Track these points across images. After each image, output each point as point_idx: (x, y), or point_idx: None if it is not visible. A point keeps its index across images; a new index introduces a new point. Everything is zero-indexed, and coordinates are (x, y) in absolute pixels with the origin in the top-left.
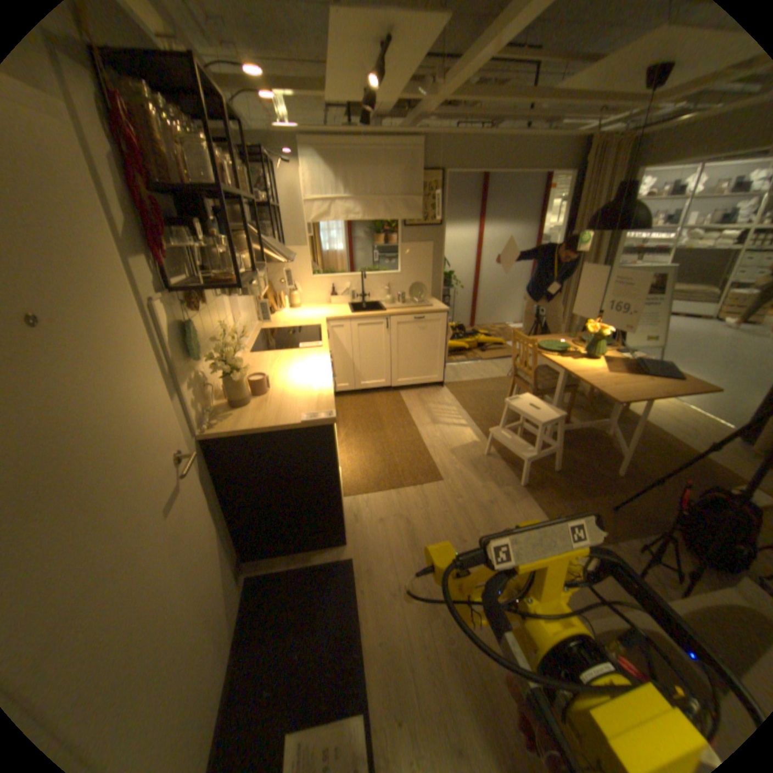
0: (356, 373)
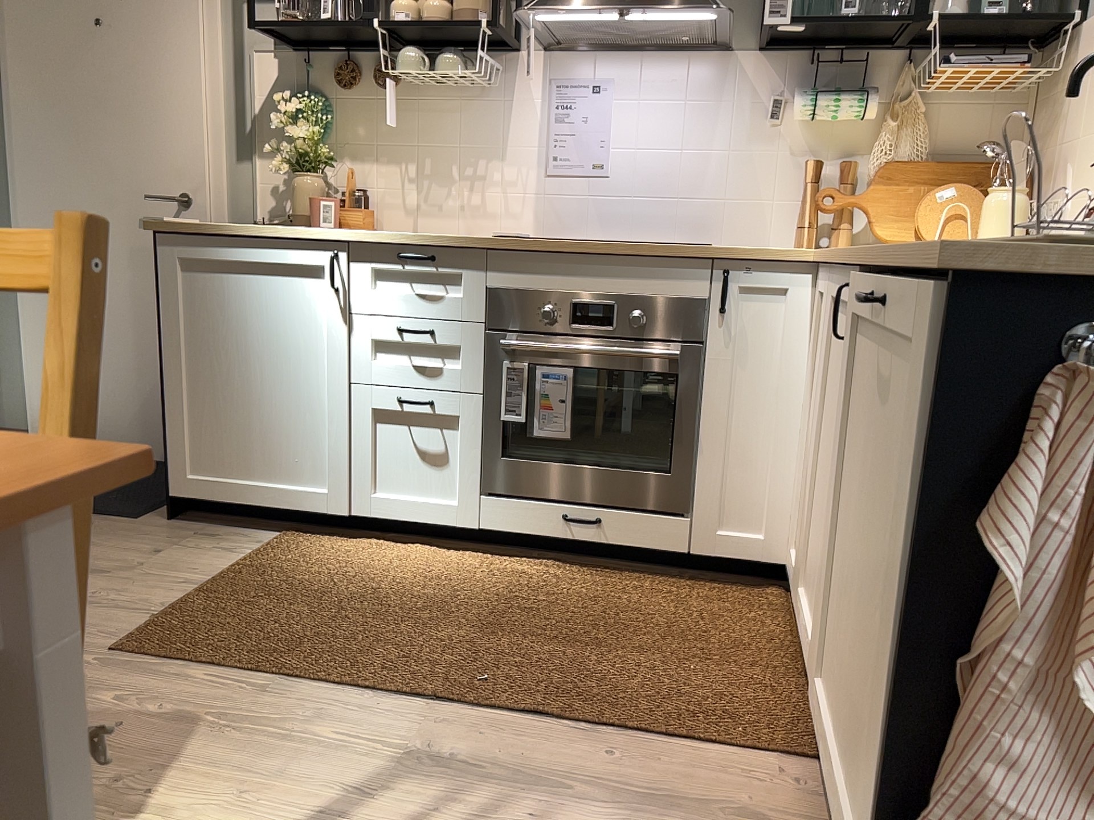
0: (806, 532)
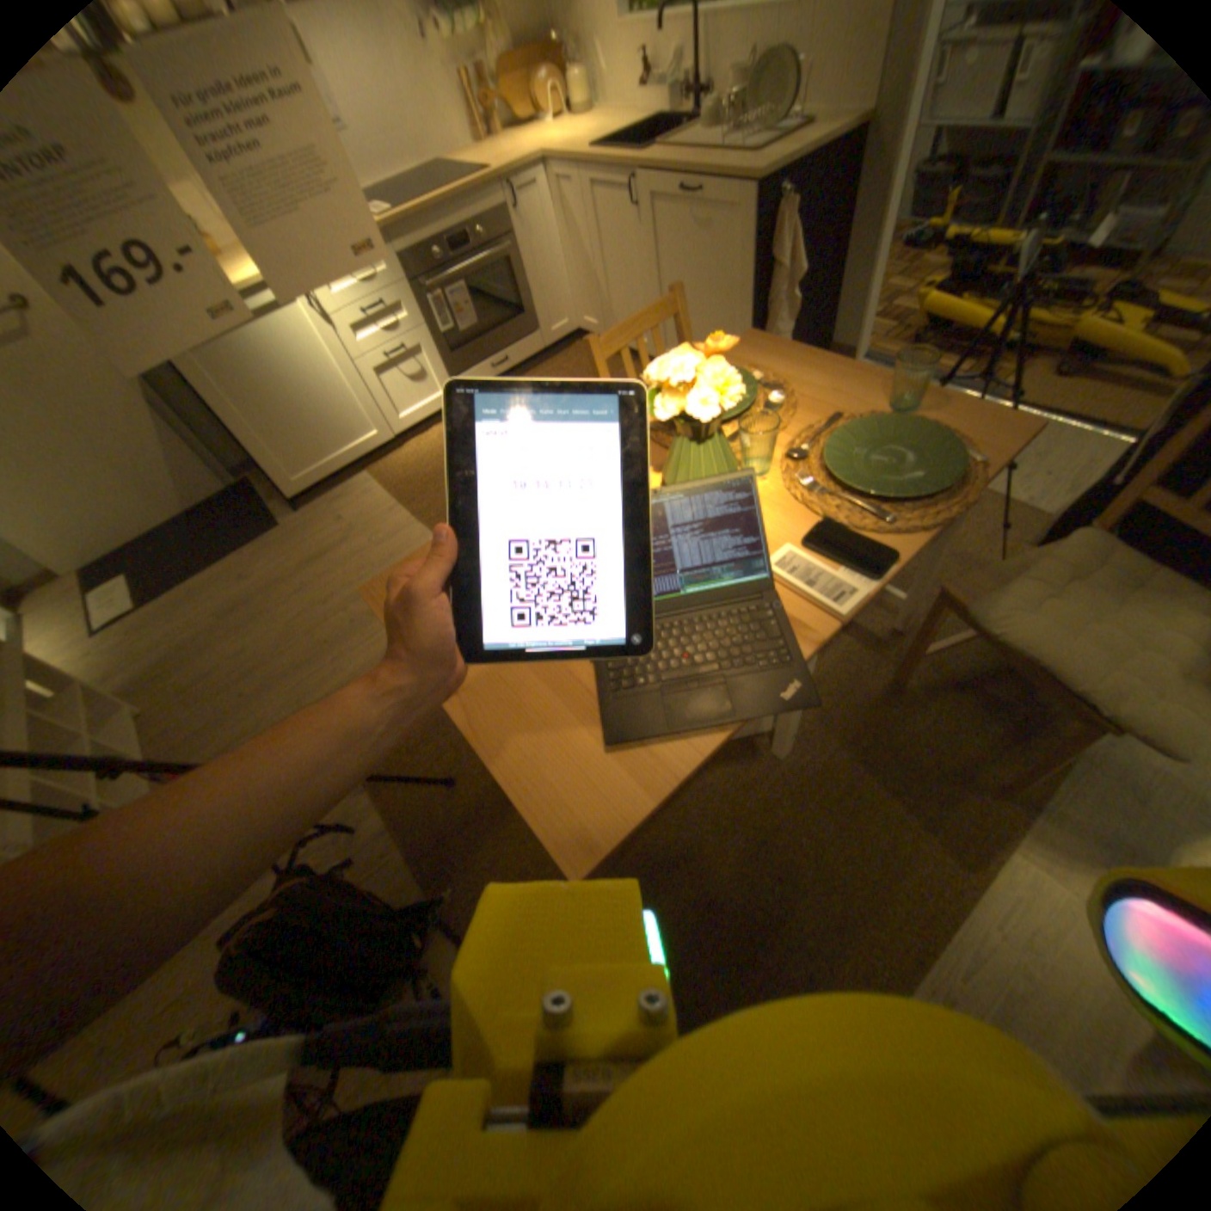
0: (605, 301)
